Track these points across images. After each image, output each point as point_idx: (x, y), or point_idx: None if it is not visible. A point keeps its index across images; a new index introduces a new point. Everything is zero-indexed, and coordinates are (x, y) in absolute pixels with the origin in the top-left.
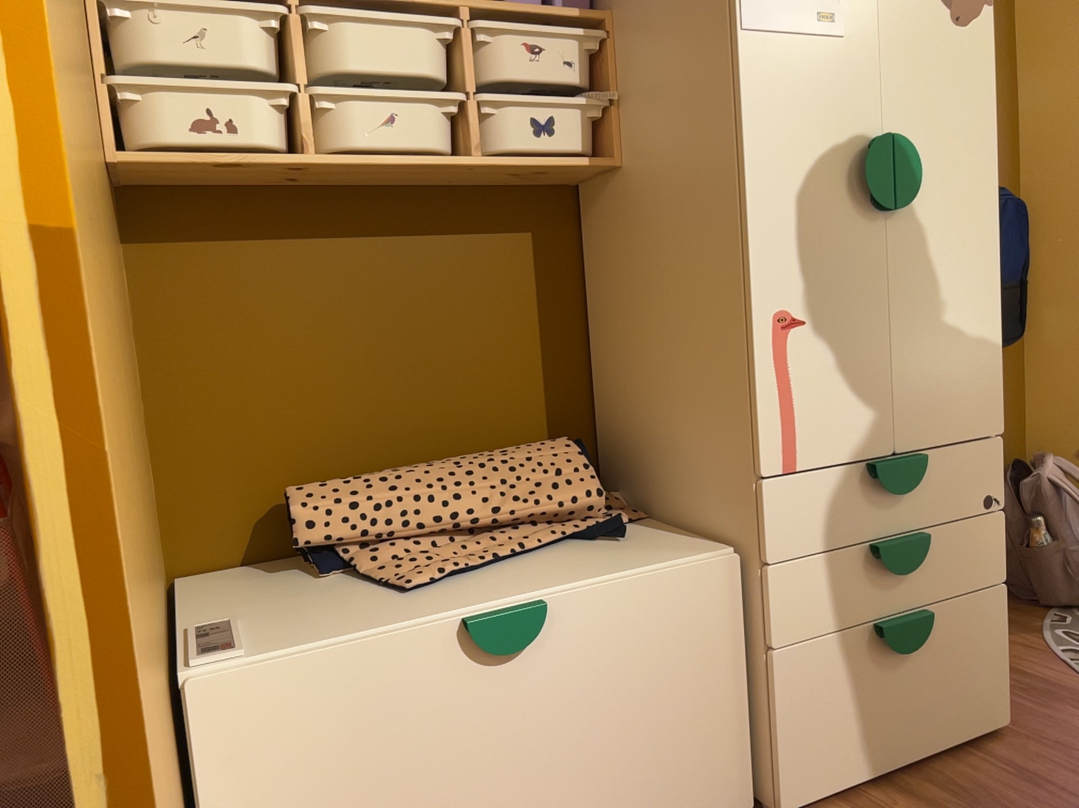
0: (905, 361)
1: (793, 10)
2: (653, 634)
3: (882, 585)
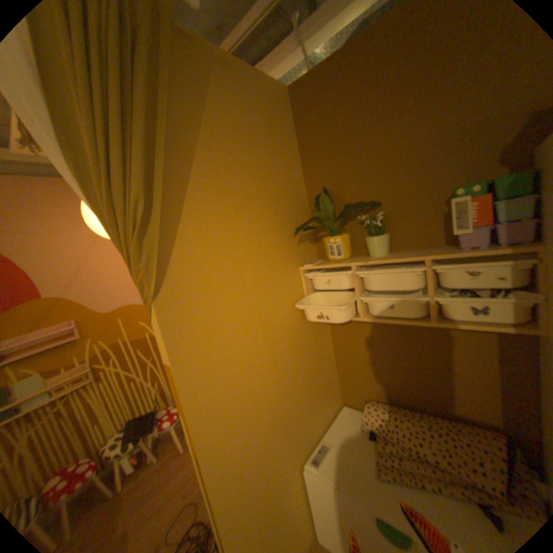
0: None
1: None
2: None
3: None
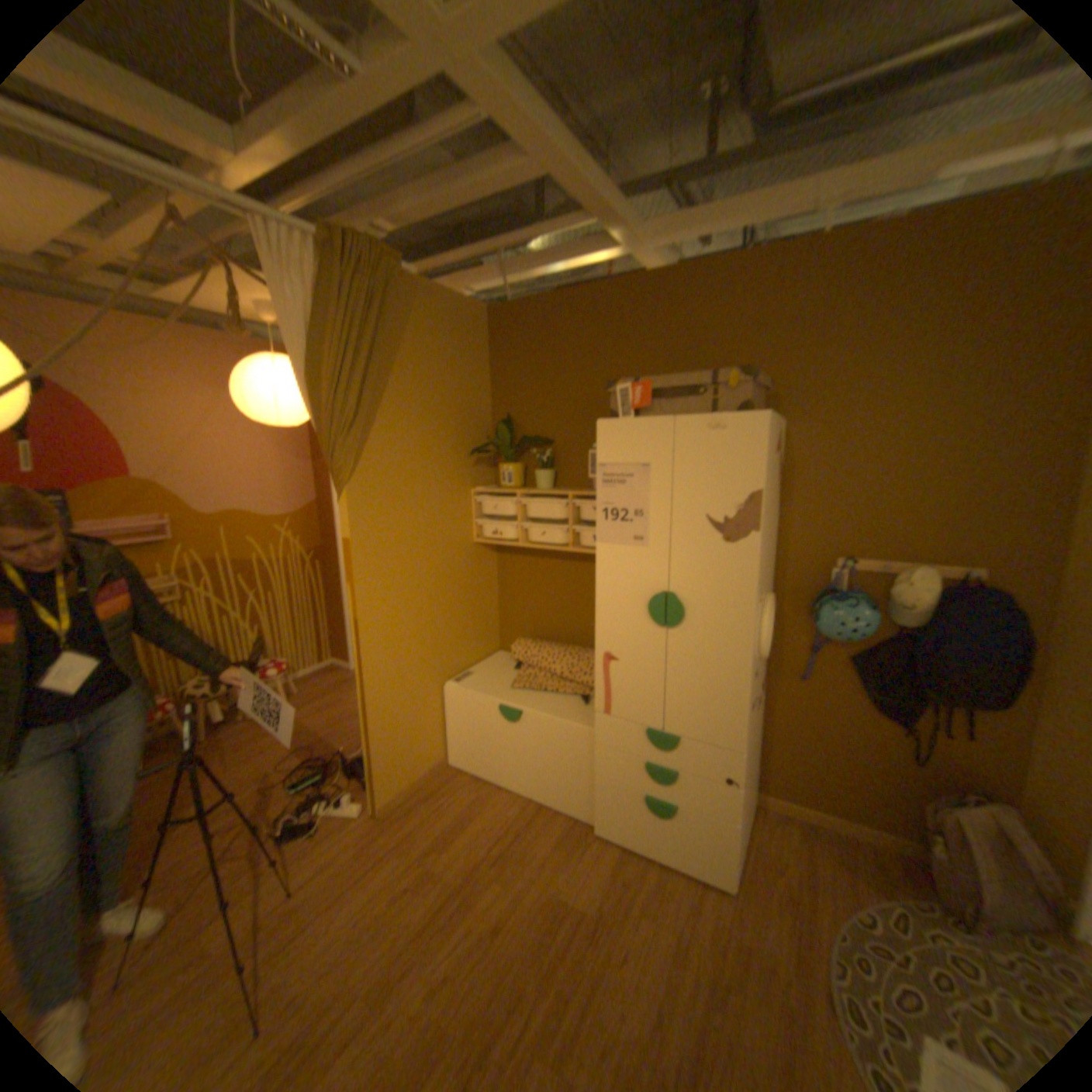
0: (672, 695)
1: (621, 536)
2: (558, 742)
3: (651, 782)
